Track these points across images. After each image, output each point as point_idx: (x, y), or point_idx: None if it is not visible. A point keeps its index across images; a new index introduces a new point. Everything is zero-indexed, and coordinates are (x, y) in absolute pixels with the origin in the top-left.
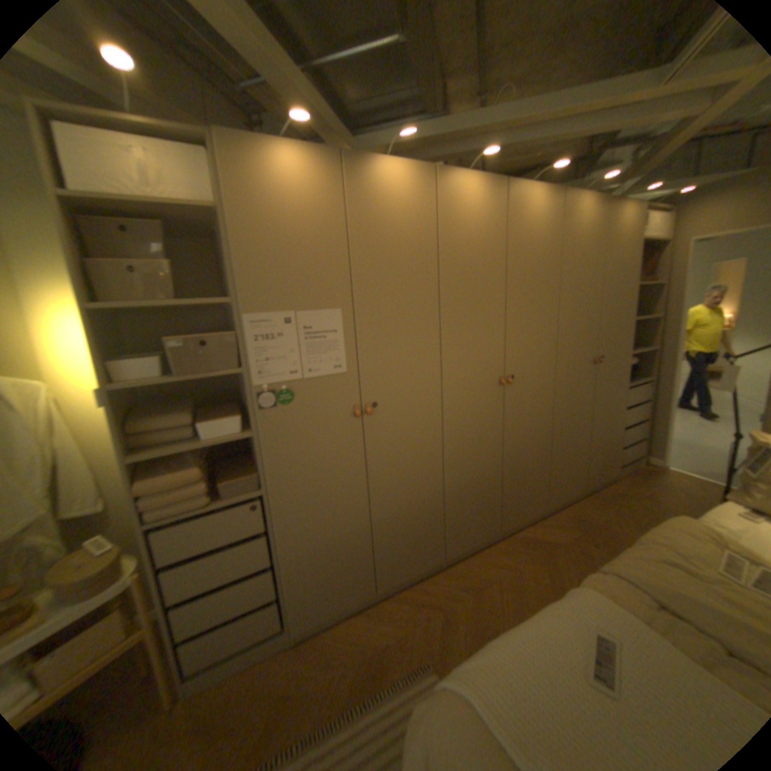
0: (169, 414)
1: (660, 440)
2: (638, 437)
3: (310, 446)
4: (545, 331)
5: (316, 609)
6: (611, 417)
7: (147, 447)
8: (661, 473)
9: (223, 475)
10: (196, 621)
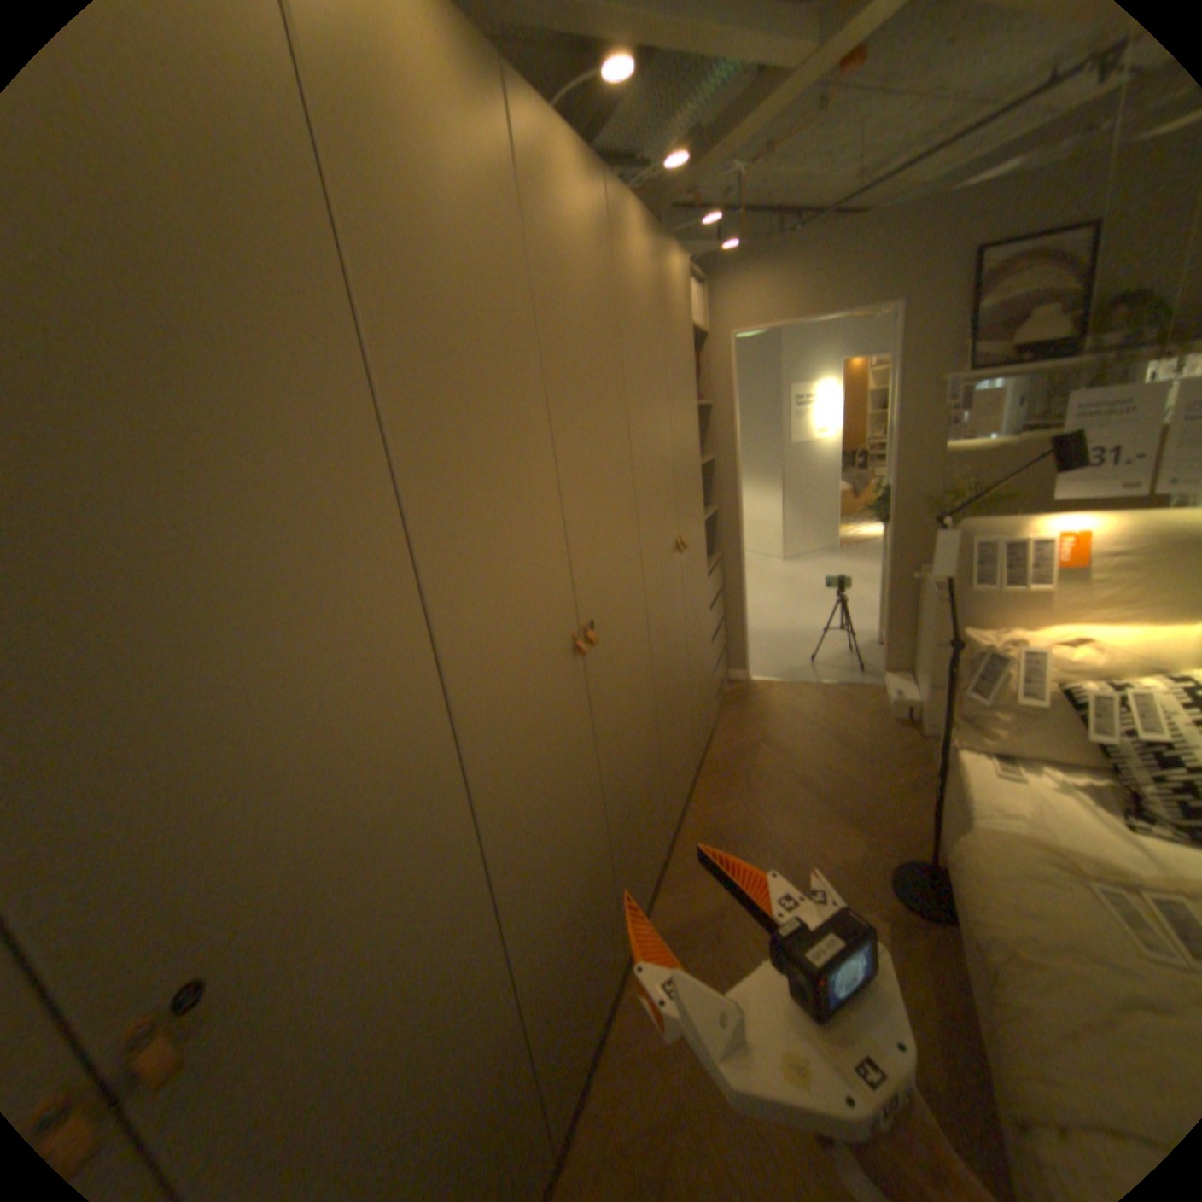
0: None
1: (736, 642)
2: (719, 648)
3: None
4: (620, 504)
5: None
6: (701, 635)
7: None
8: (750, 690)
9: None
10: None
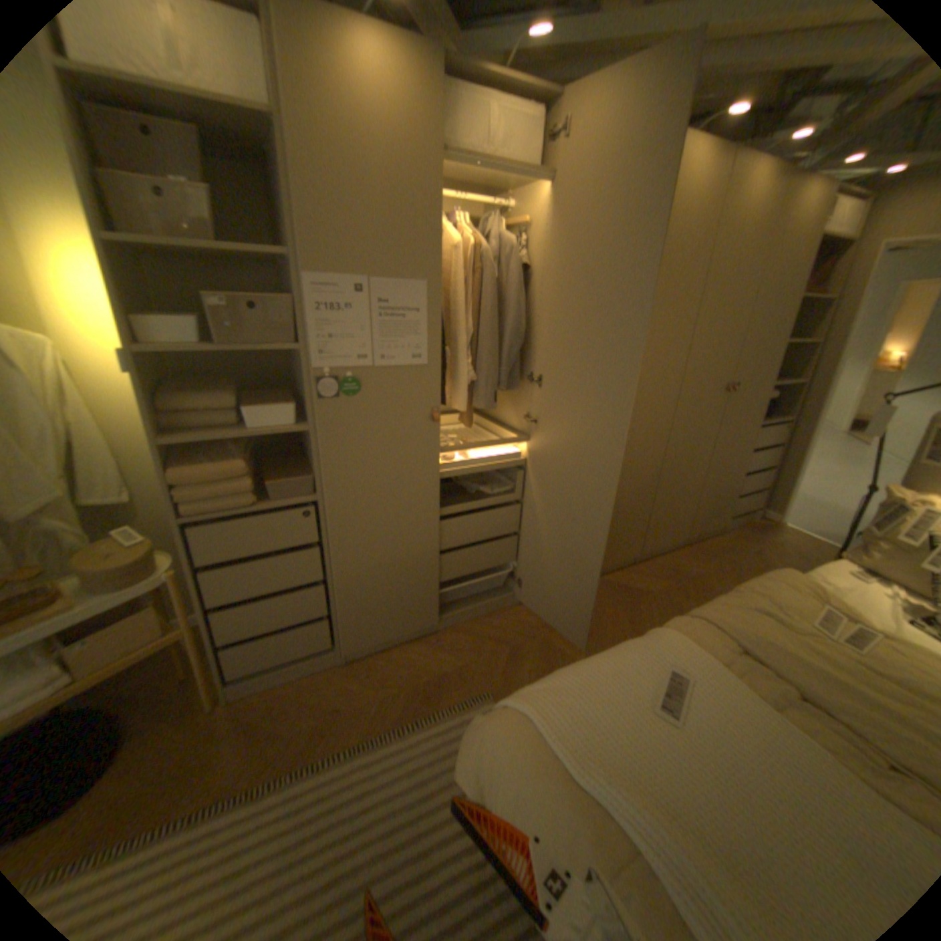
0: (208, 393)
1: (784, 492)
2: (759, 486)
3: (377, 450)
4: (675, 343)
5: (370, 631)
6: (734, 459)
7: (181, 430)
8: (777, 530)
9: (271, 474)
10: (238, 629)
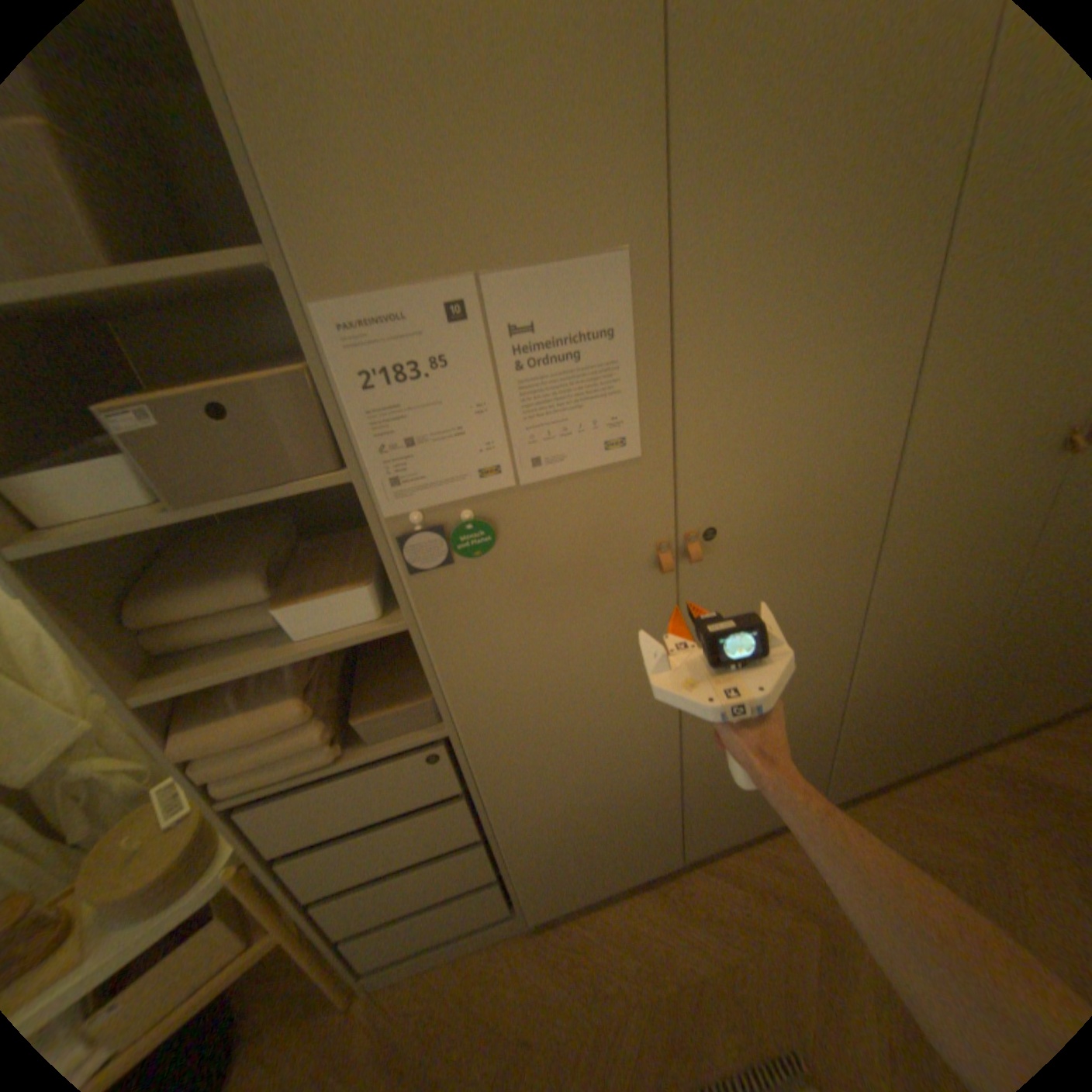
0: (213, 581)
1: None
2: None
3: (546, 640)
4: None
5: (569, 890)
6: None
7: (187, 650)
8: None
9: (365, 686)
10: (359, 917)
